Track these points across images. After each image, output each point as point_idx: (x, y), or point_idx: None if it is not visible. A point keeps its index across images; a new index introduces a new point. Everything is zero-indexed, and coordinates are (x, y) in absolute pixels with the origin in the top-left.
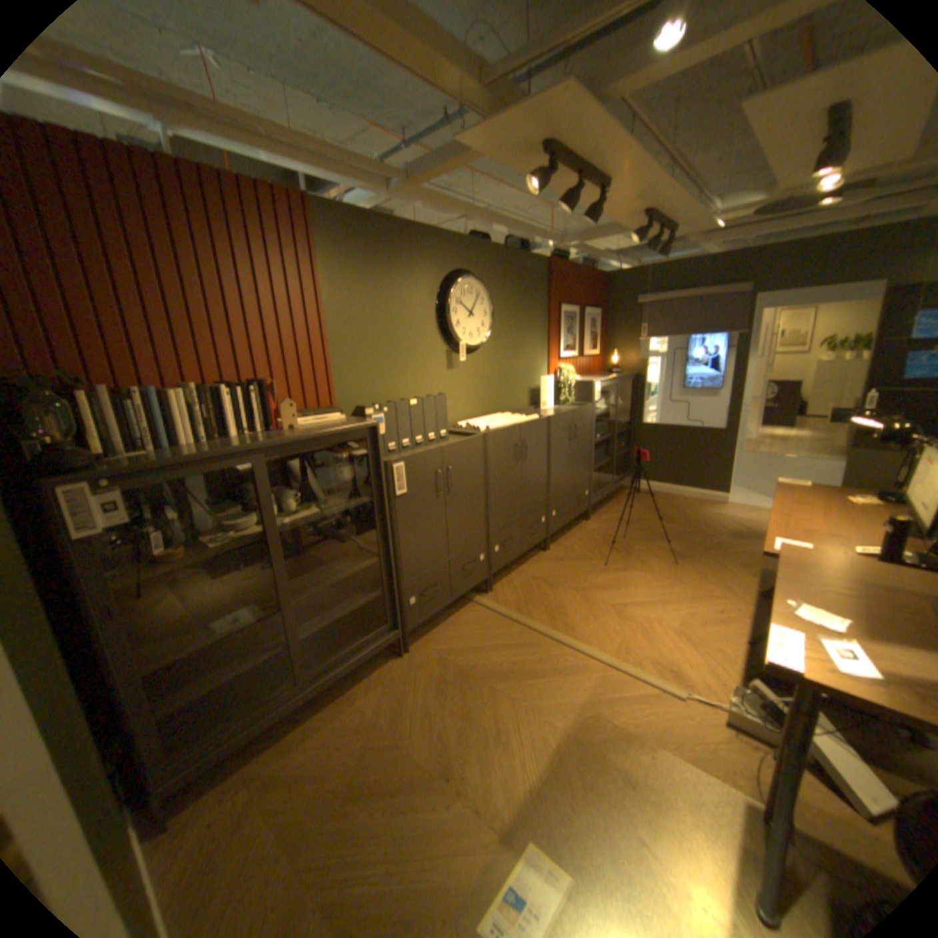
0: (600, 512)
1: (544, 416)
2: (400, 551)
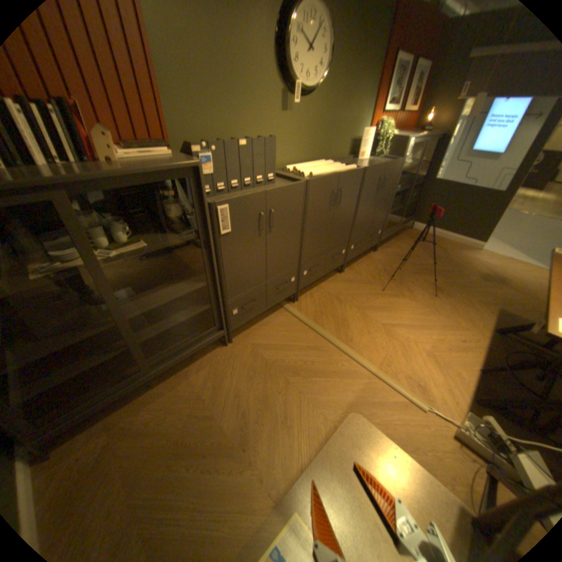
0: (385, 245)
1: (361, 166)
2: (225, 278)
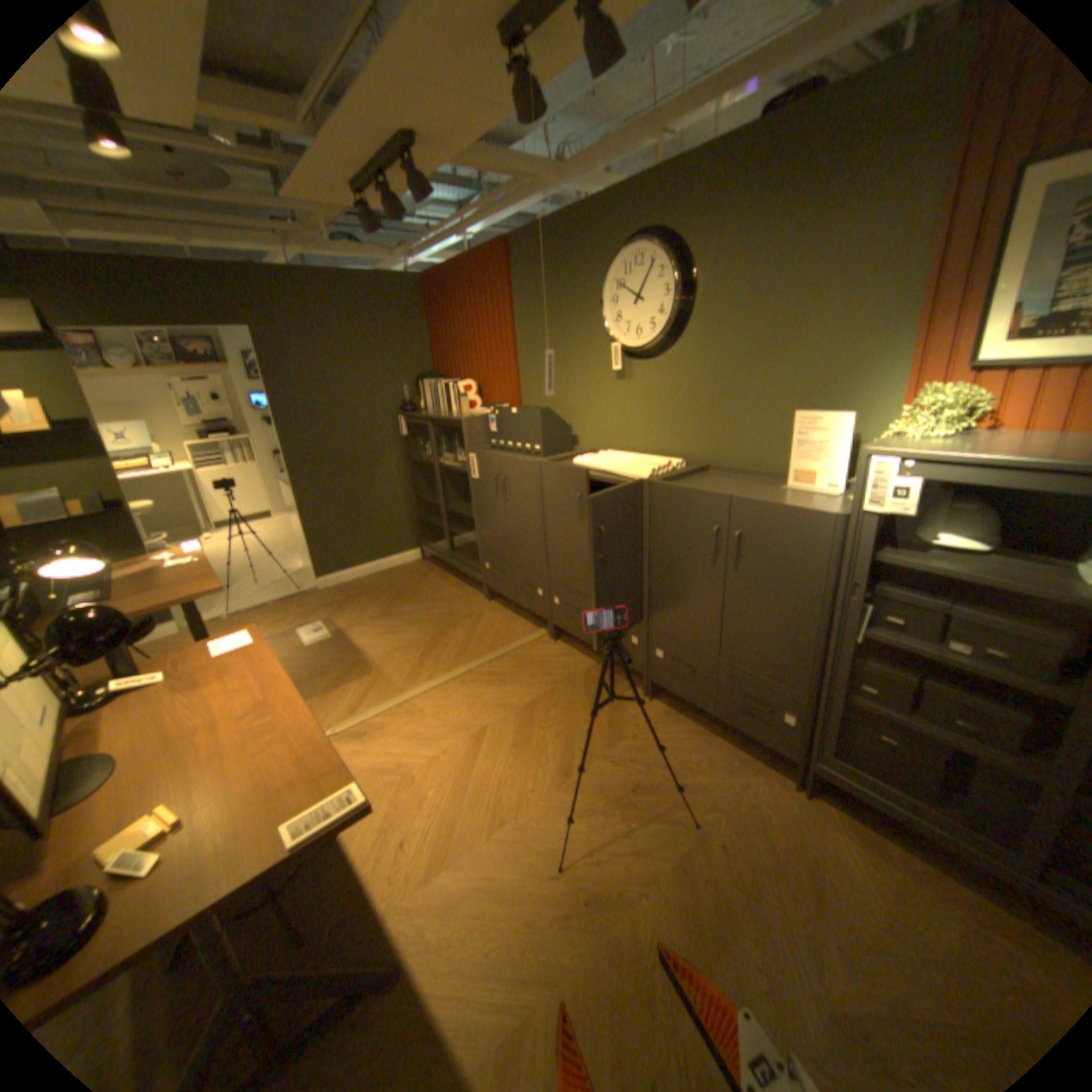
0: (890, 848)
1: (662, 479)
2: (480, 521)
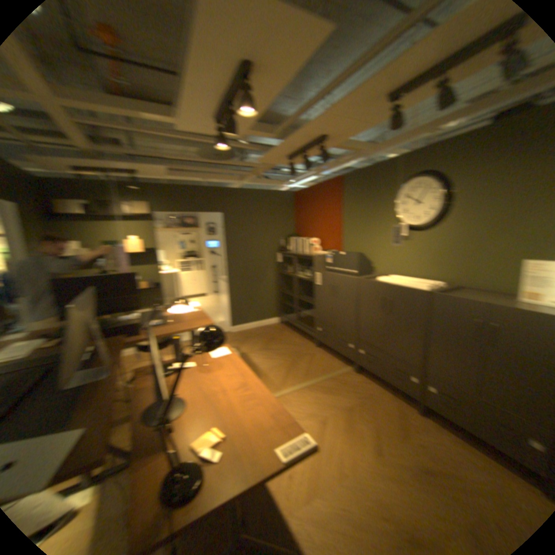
0: None
1: (438, 292)
2: (318, 306)
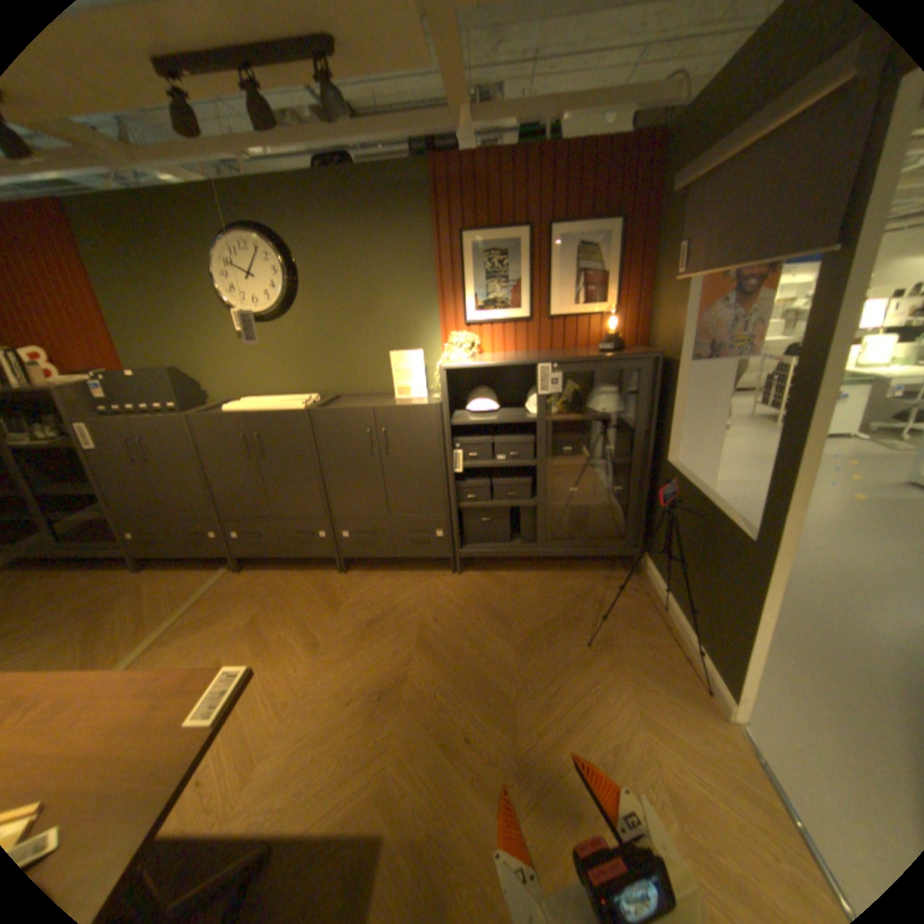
0: (499, 575)
1: (315, 408)
2: (104, 494)
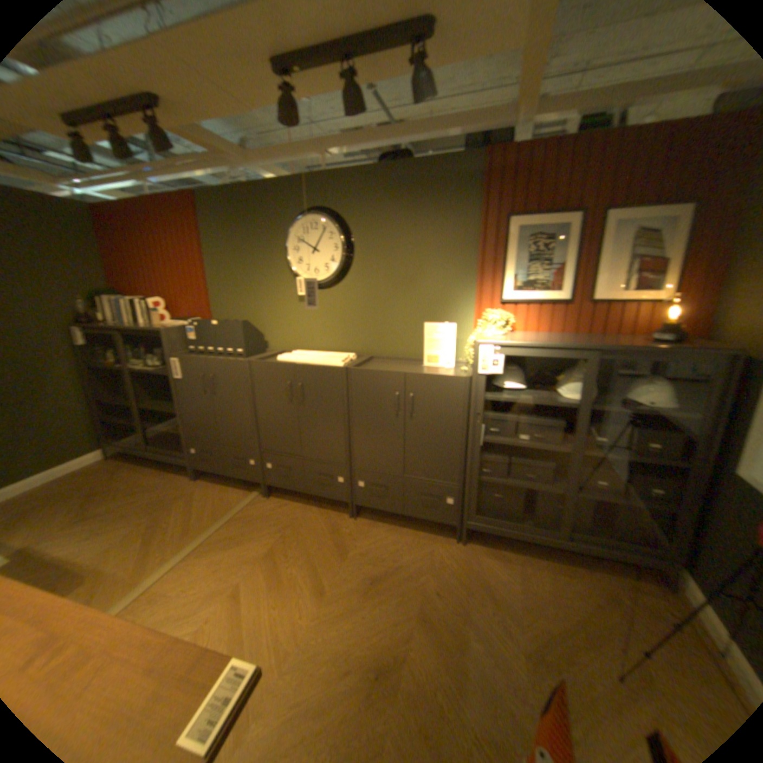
0: (506, 556)
1: (352, 367)
2: (180, 414)
